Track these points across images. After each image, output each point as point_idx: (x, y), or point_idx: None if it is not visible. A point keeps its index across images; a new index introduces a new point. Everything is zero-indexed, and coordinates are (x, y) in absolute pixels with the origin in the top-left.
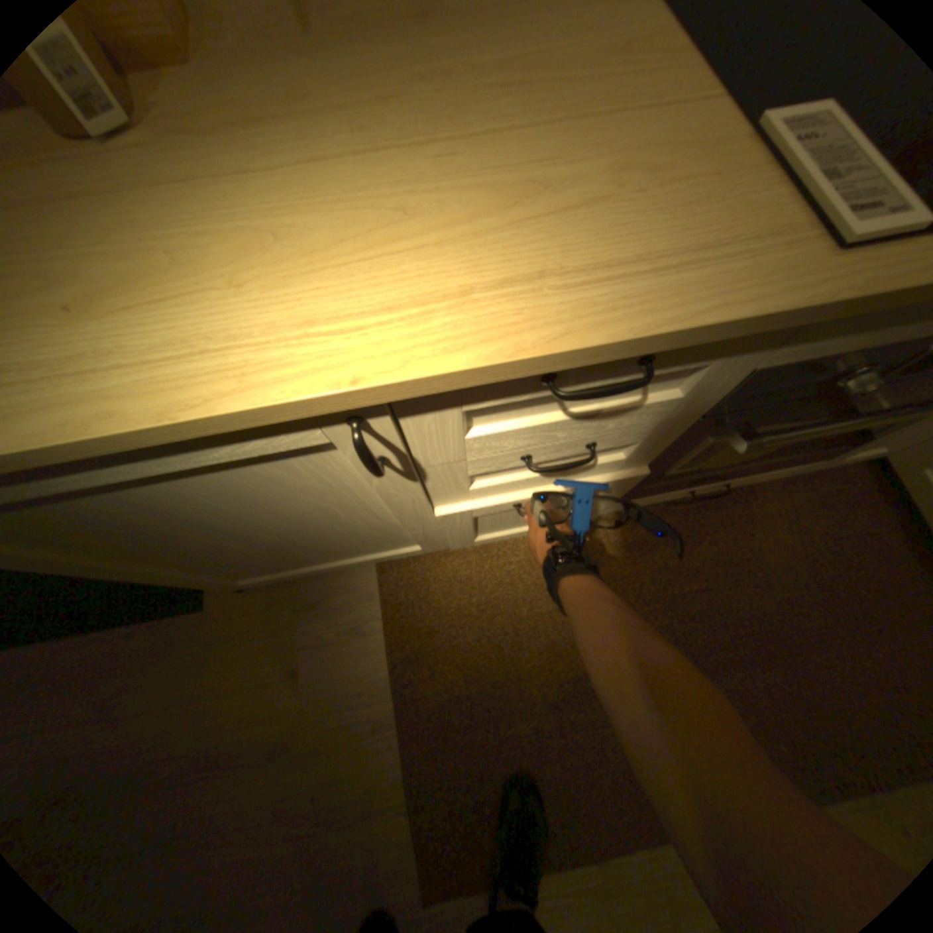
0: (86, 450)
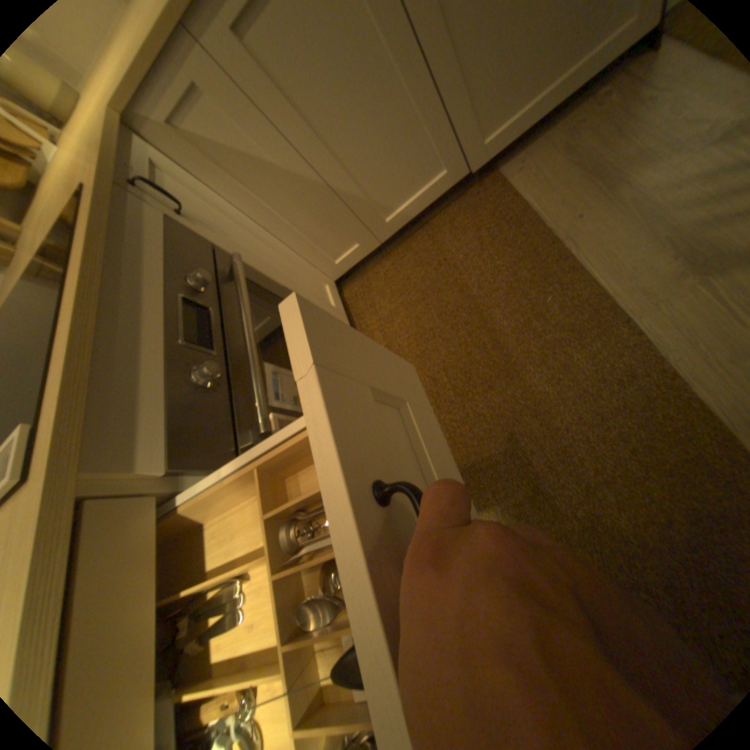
0: None
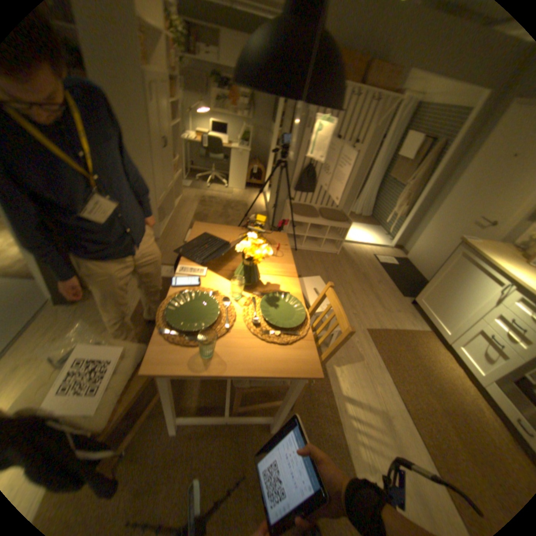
0: (495, 265)
